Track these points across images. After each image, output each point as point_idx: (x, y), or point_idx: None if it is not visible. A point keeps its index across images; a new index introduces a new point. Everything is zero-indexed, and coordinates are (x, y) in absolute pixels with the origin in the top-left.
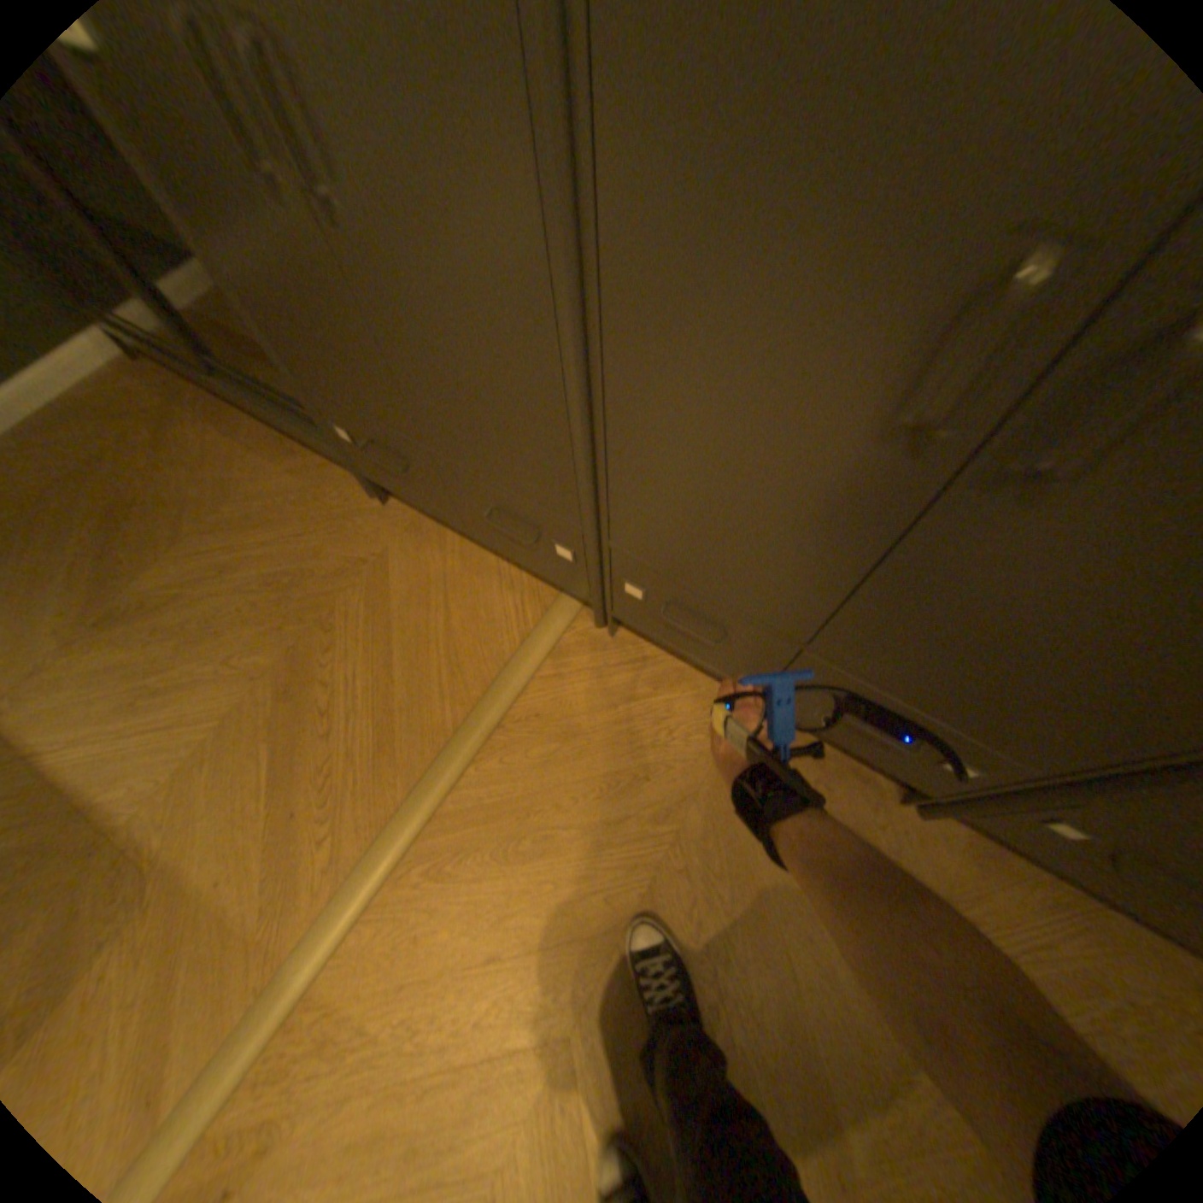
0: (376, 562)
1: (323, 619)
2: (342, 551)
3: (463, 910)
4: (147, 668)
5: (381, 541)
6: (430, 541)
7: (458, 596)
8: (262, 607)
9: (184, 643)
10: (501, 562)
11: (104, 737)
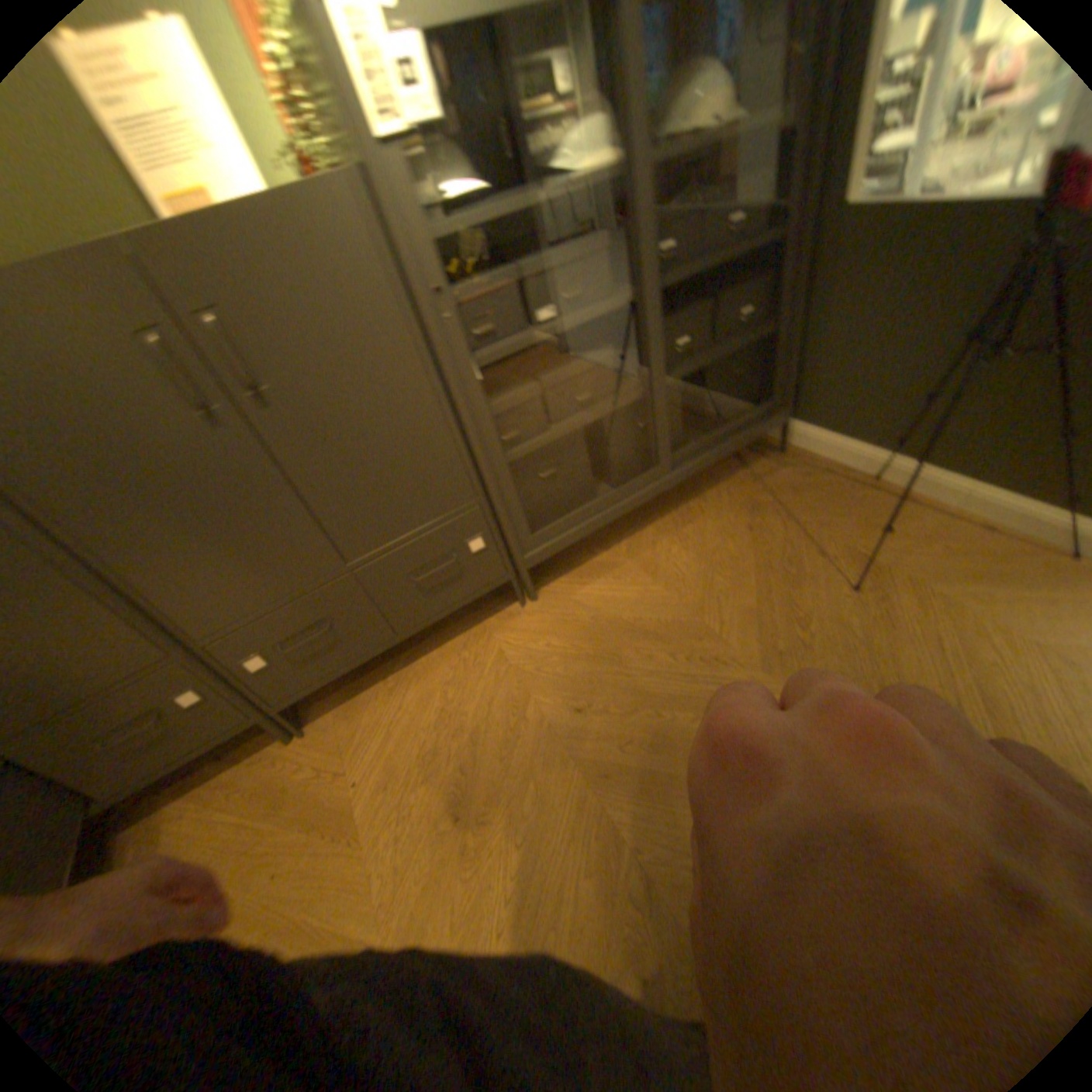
0: None
1: None
2: None
3: None
4: None
5: None
6: None
7: None
8: None
9: None
10: None
11: None
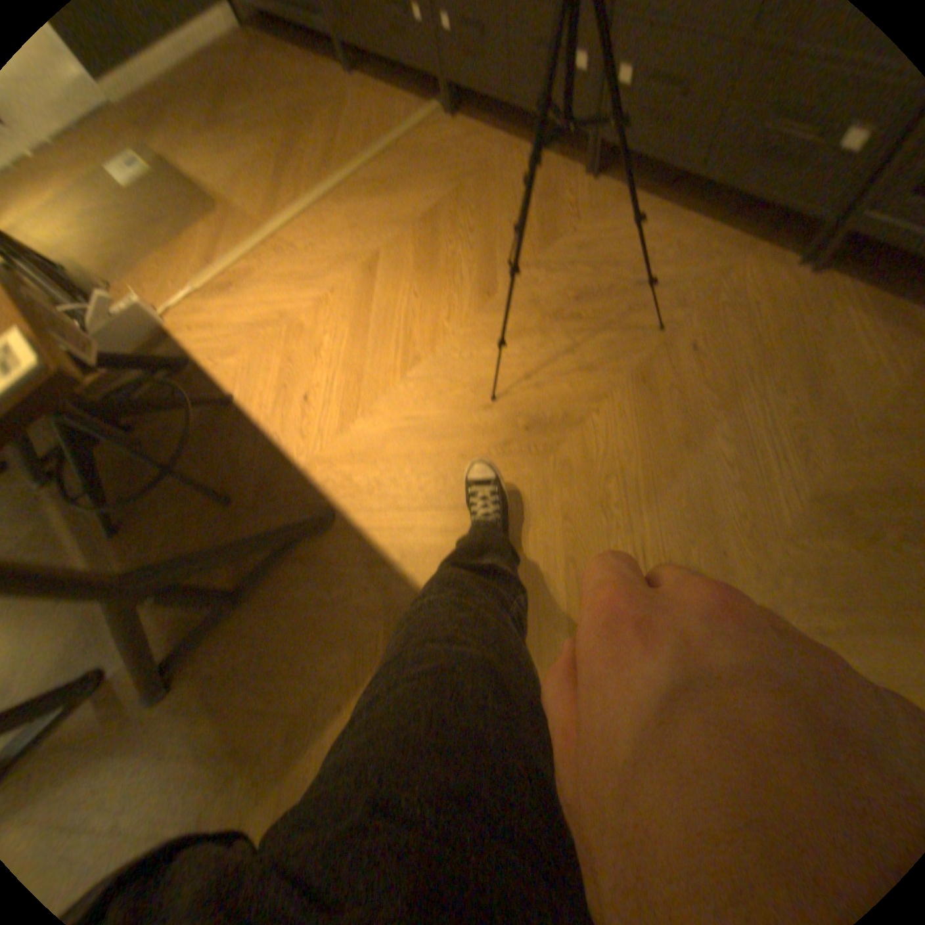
0: (339, 94)
1: (308, 117)
2: (323, 91)
3: (346, 210)
4: (227, 137)
5: (344, 86)
6: (368, 85)
7: (376, 105)
8: (281, 114)
9: (244, 127)
10: (403, 91)
11: (205, 159)
